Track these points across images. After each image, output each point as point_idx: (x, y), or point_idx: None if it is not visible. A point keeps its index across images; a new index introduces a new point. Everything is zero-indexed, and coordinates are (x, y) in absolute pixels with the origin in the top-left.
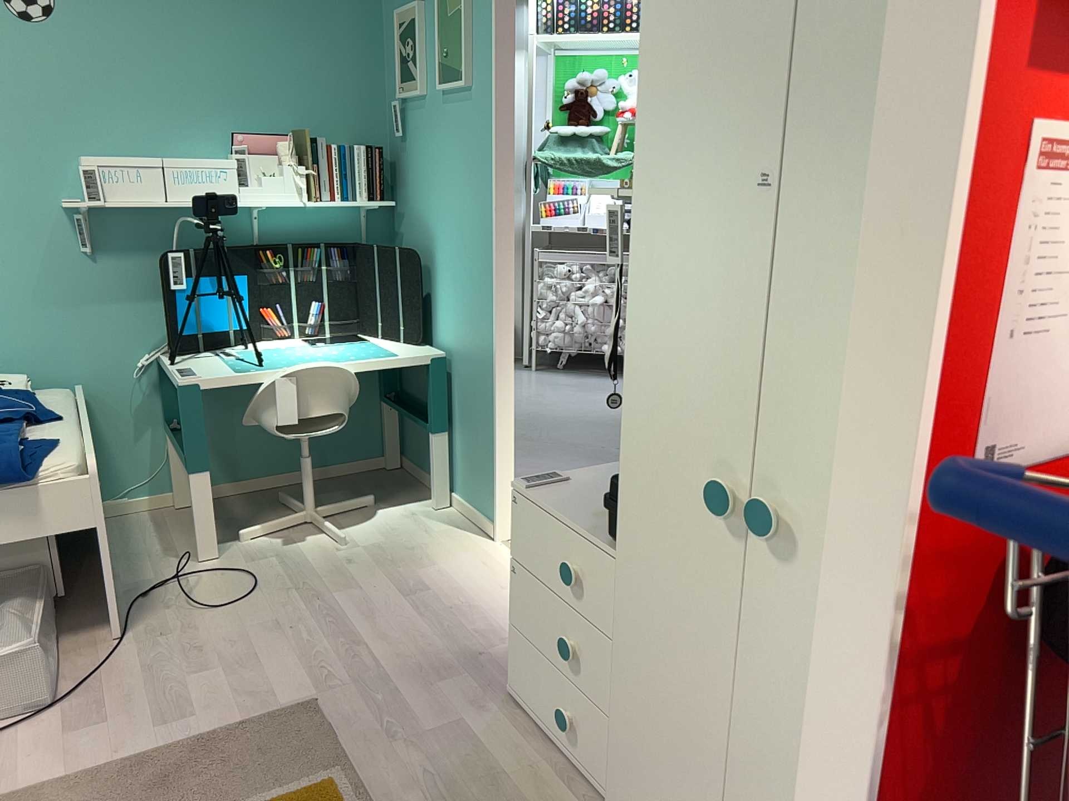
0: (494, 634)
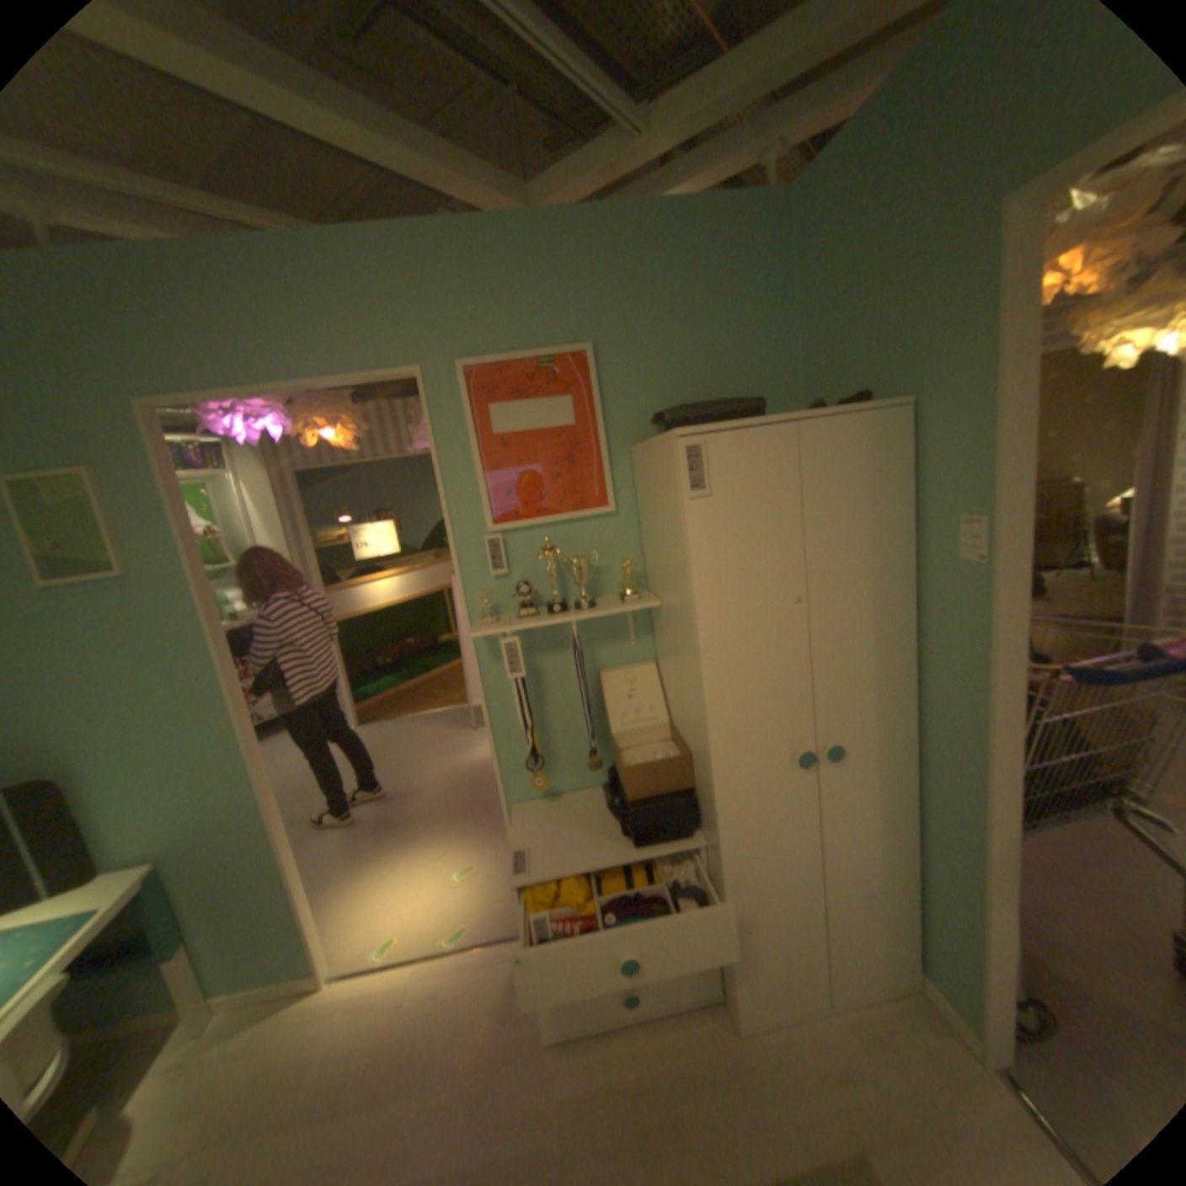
0: (459, 1037)
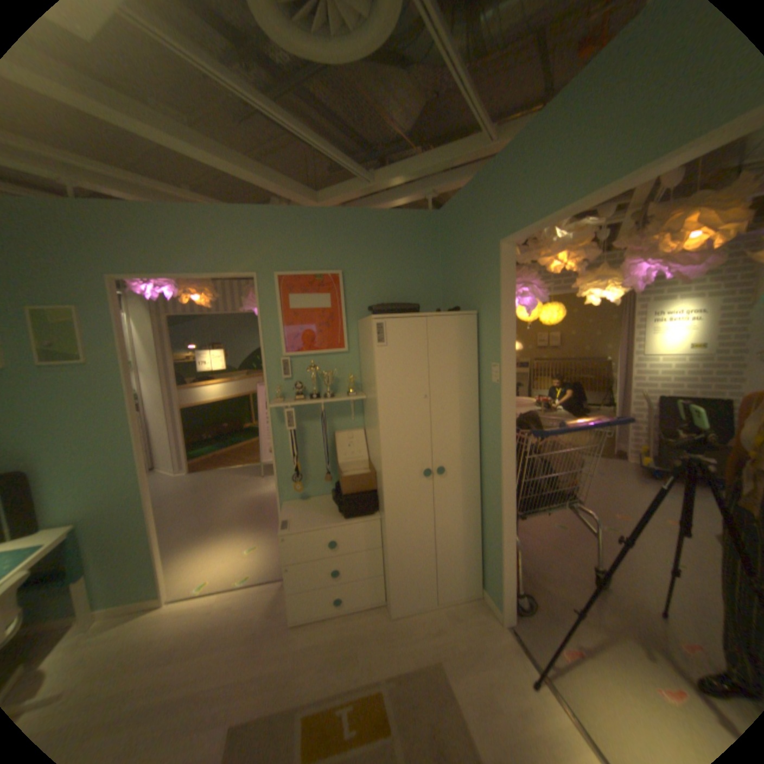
0: (242, 625)
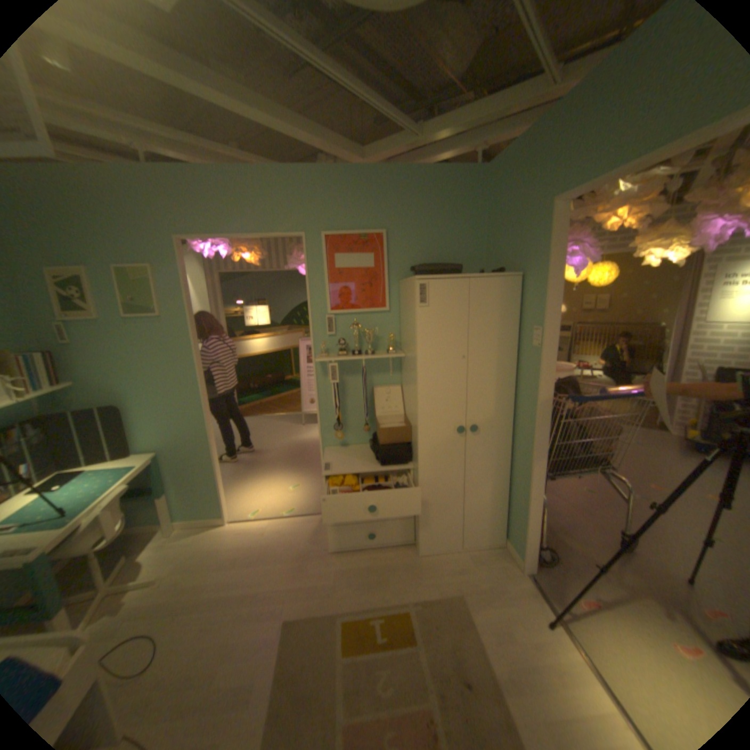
0: (289, 547)
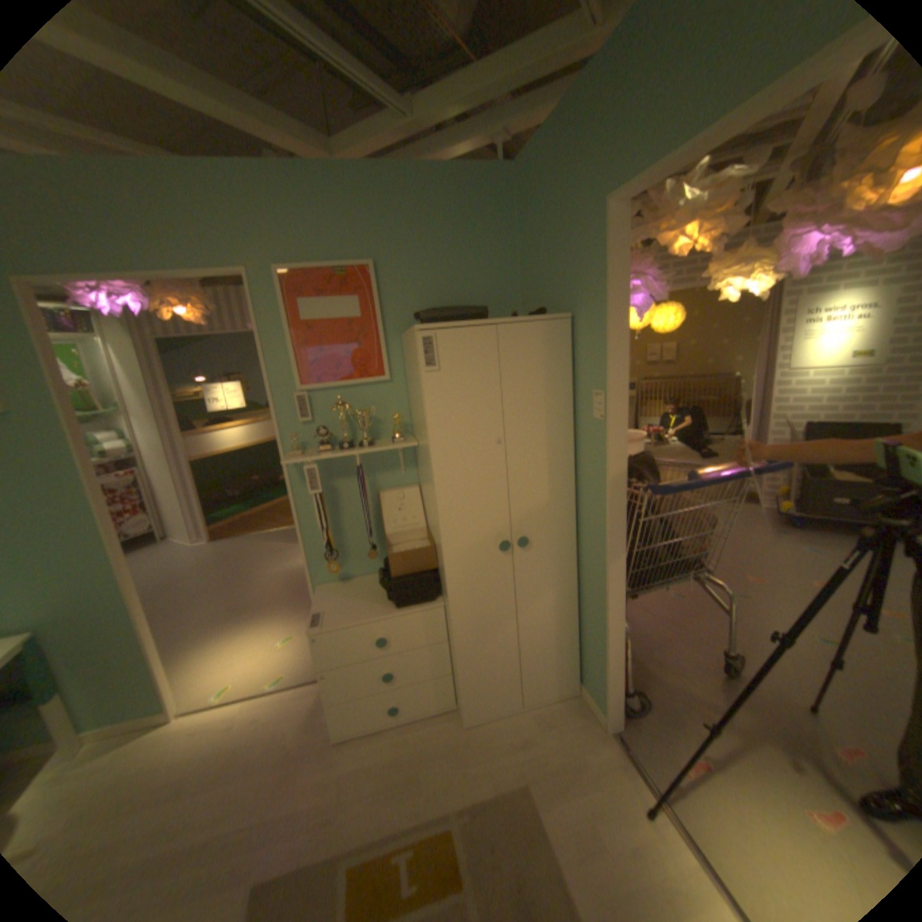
0: (271, 744)
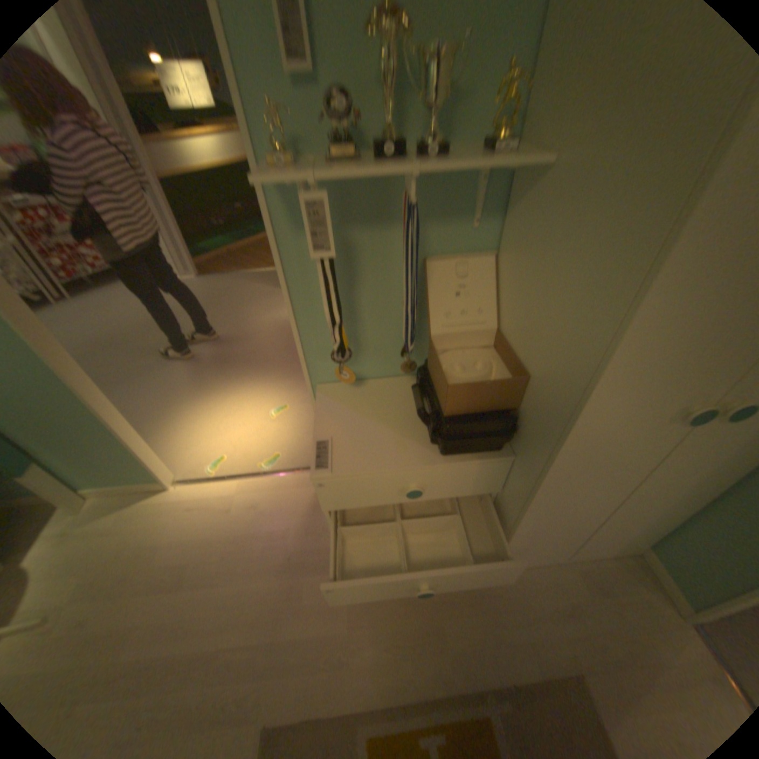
0: (272, 539)
